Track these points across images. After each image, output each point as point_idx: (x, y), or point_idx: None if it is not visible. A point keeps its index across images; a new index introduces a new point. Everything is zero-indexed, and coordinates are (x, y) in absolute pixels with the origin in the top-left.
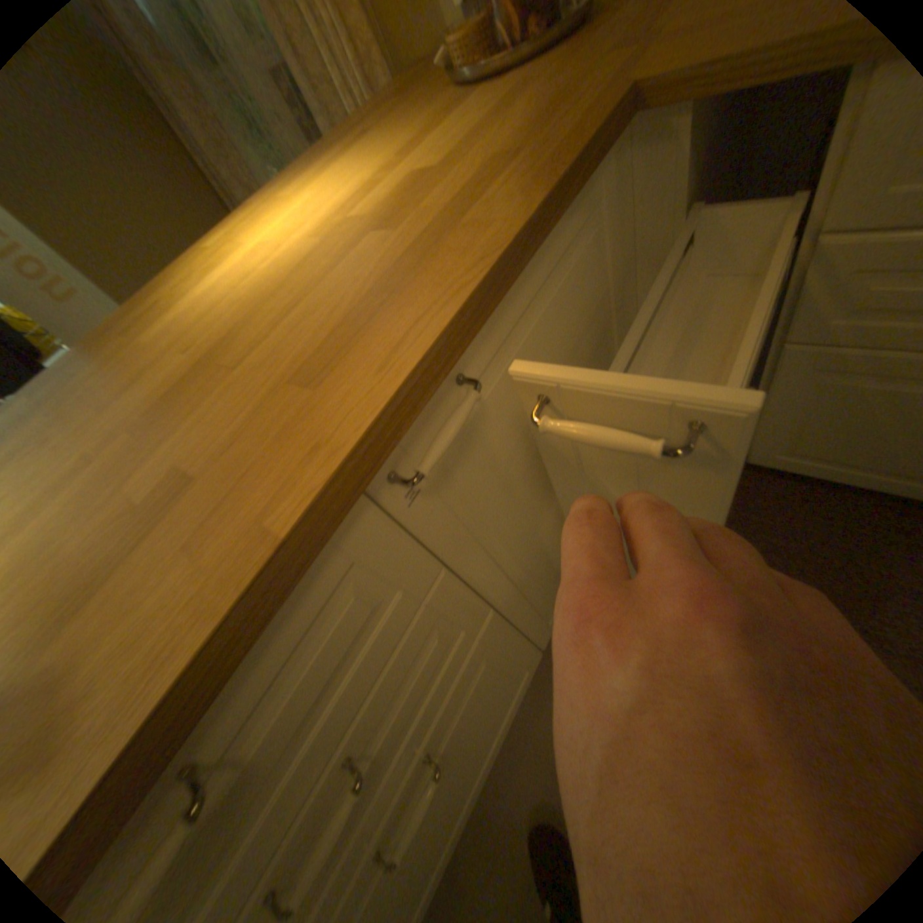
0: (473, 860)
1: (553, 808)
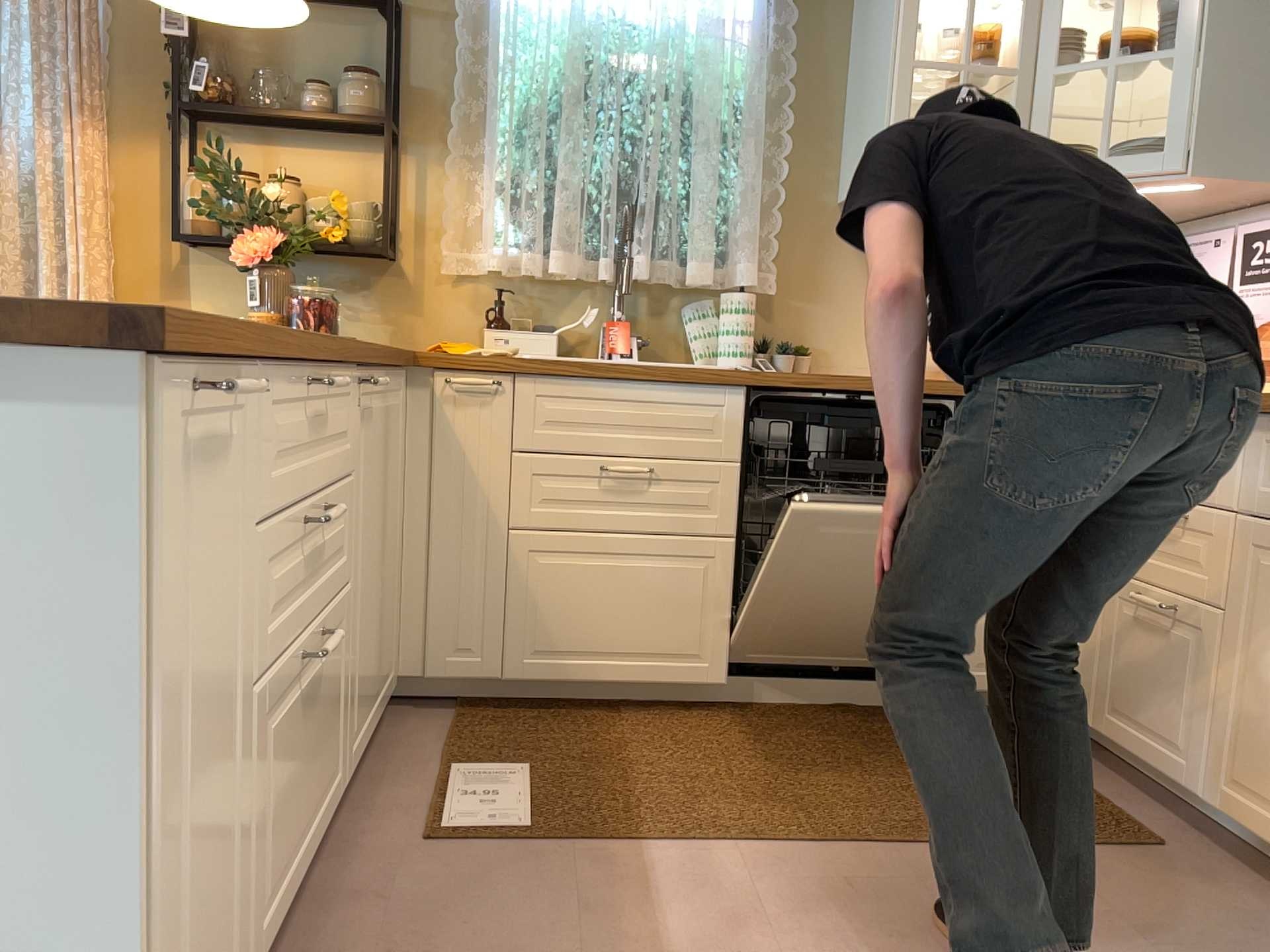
0: None
1: (386, 924)
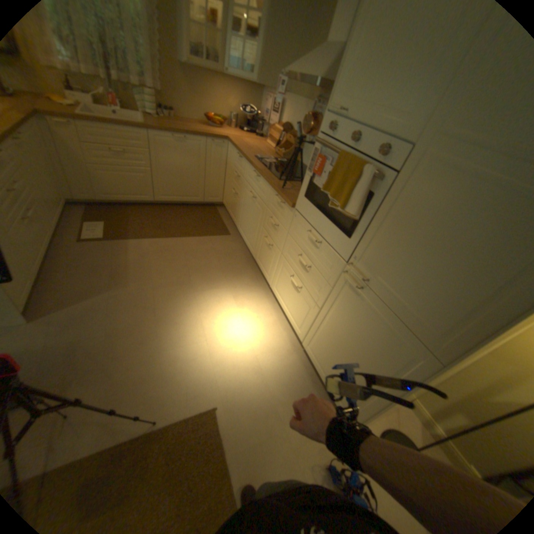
0: (48, 275)
1: (69, 260)
